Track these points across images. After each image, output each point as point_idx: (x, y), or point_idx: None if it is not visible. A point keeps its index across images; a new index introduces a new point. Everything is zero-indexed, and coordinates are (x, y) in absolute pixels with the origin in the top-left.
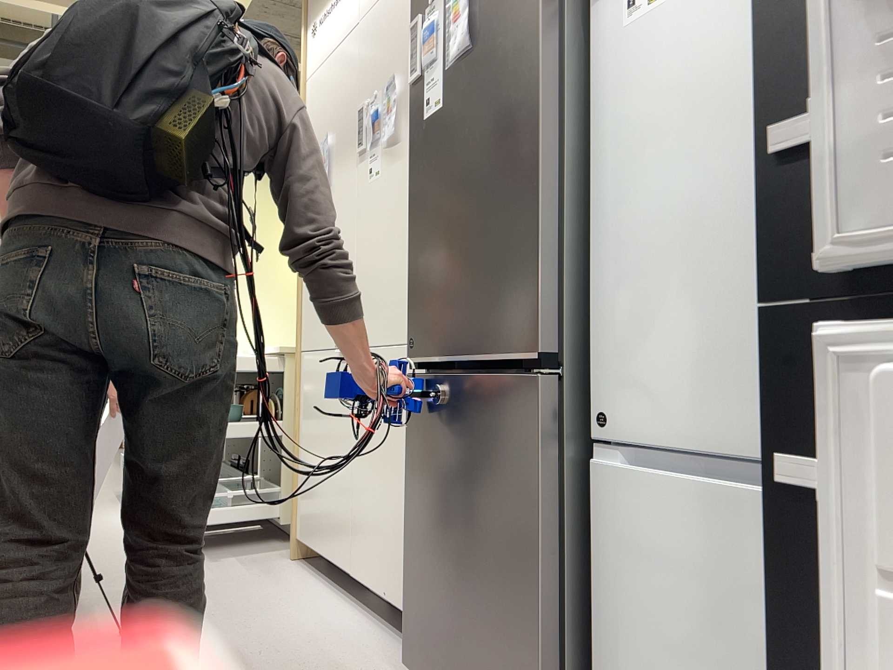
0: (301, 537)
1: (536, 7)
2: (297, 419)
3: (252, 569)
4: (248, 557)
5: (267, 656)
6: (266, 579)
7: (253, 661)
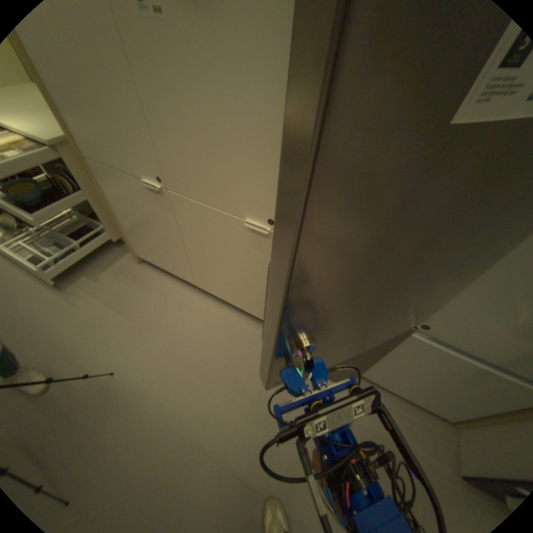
0: (141, 257)
1: None
2: (106, 202)
3: (123, 281)
4: (111, 269)
5: (195, 351)
6: (140, 288)
7: (193, 359)
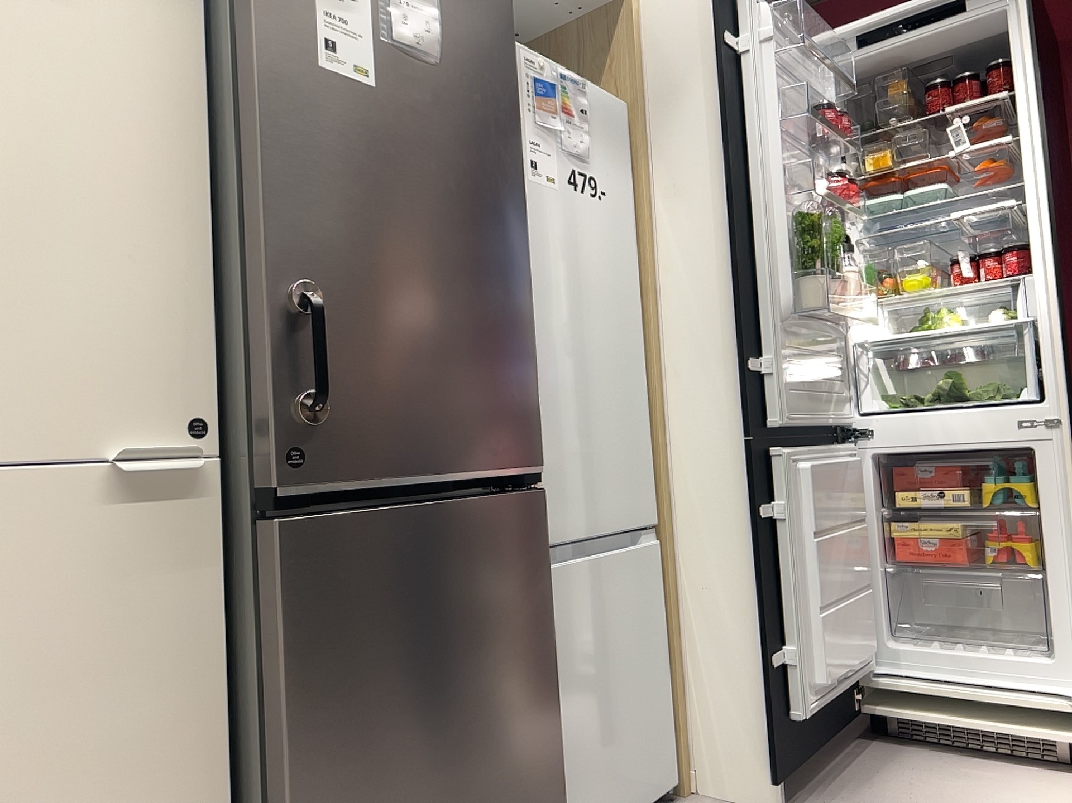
0: None
1: (514, 107)
2: None
3: None
4: None
5: None
6: None
7: None
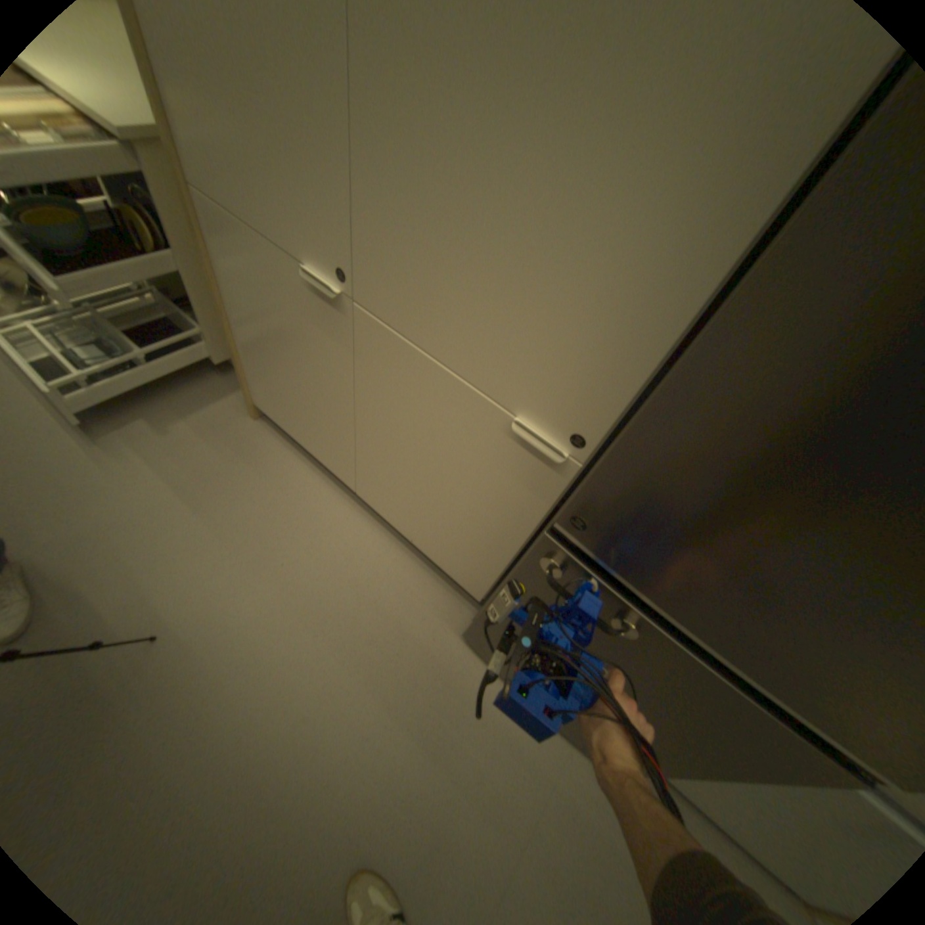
0: (261, 407)
1: None
2: (215, 287)
3: (218, 446)
4: (198, 417)
5: (327, 627)
6: (246, 468)
7: (320, 643)
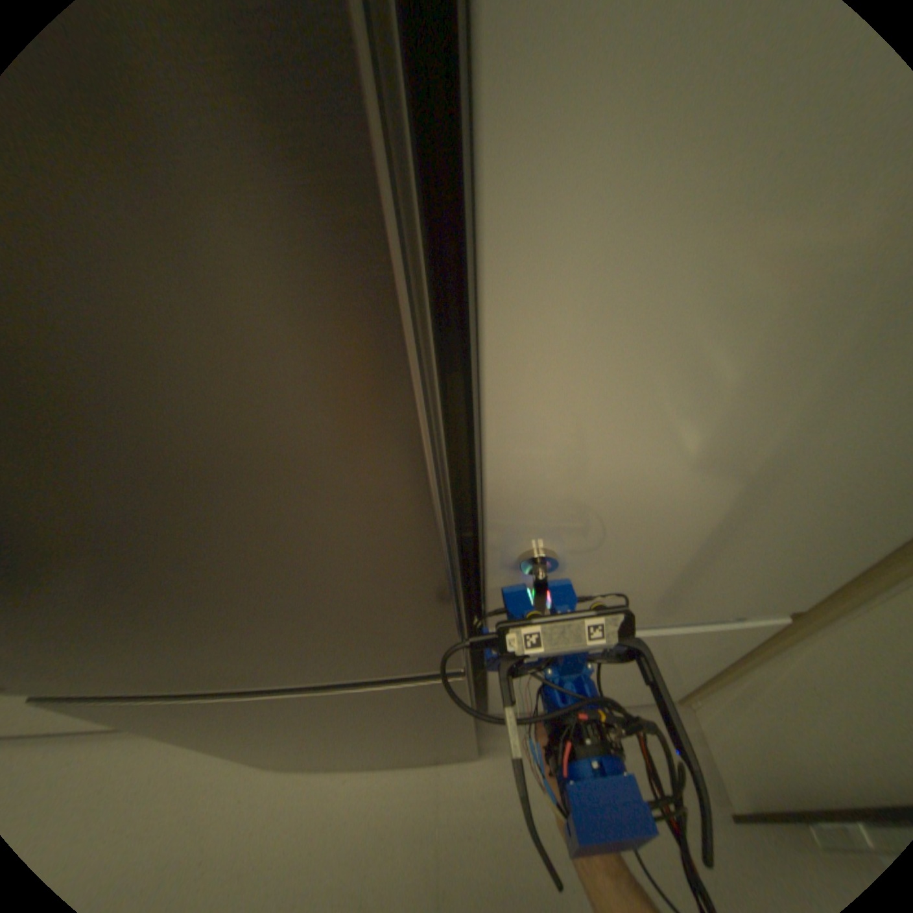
0: None
1: None
2: None
3: None
4: None
5: None
6: None
7: None
